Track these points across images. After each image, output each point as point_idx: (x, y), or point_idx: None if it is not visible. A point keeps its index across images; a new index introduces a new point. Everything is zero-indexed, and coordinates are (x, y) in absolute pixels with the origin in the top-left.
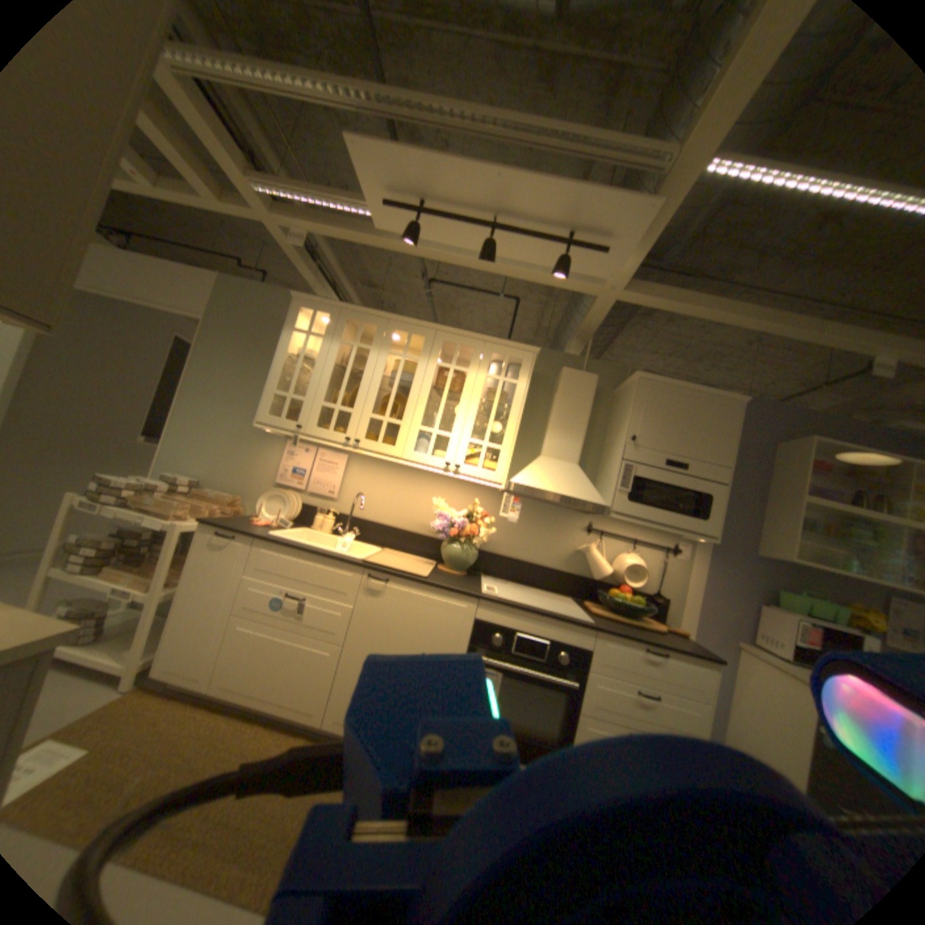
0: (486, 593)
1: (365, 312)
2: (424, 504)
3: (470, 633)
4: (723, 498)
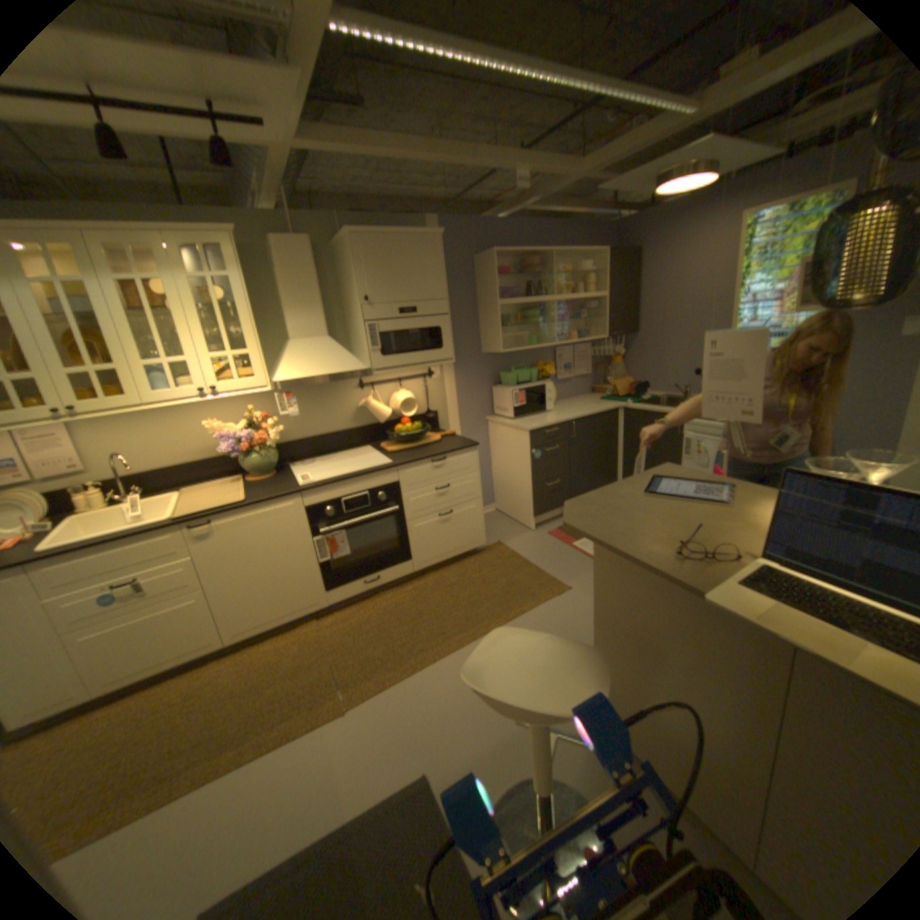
0: (305, 485)
1: None
2: (196, 430)
3: (308, 519)
4: (449, 328)
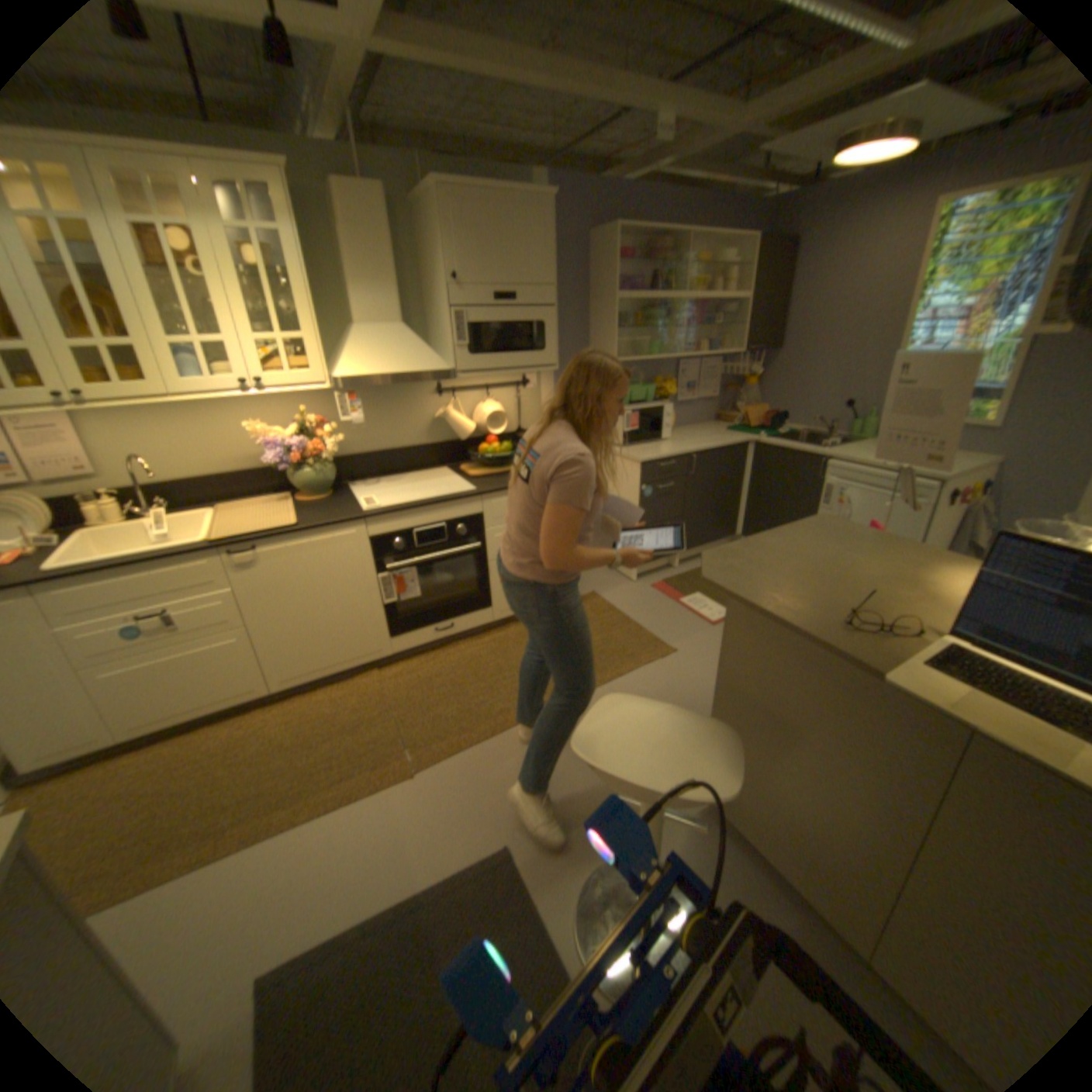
0: (369, 511)
1: None
2: (232, 434)
3: (371, 553)
4: (553, 324)
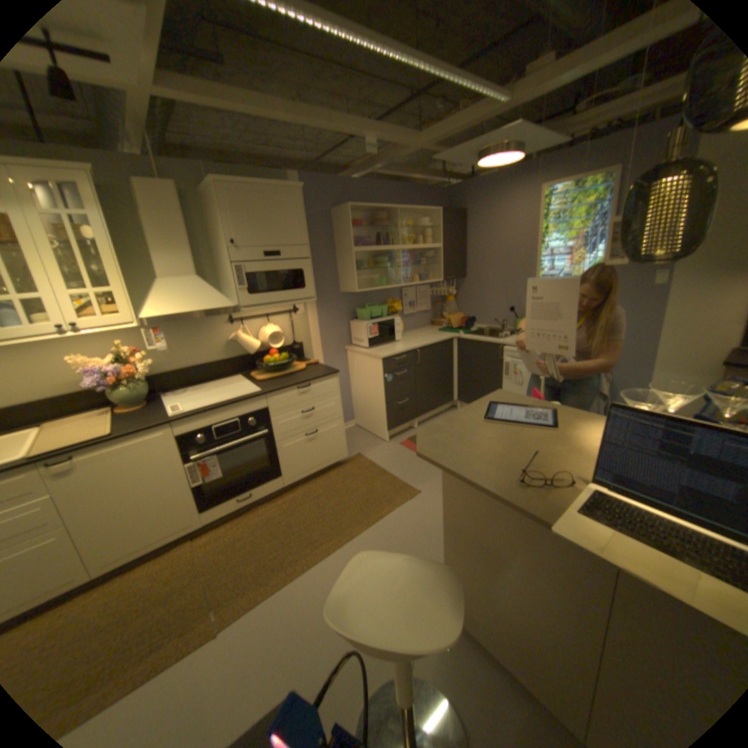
0: (174, 415)
1: None
2: (58, 365)
3: (177, 448)
4: (310, 270)
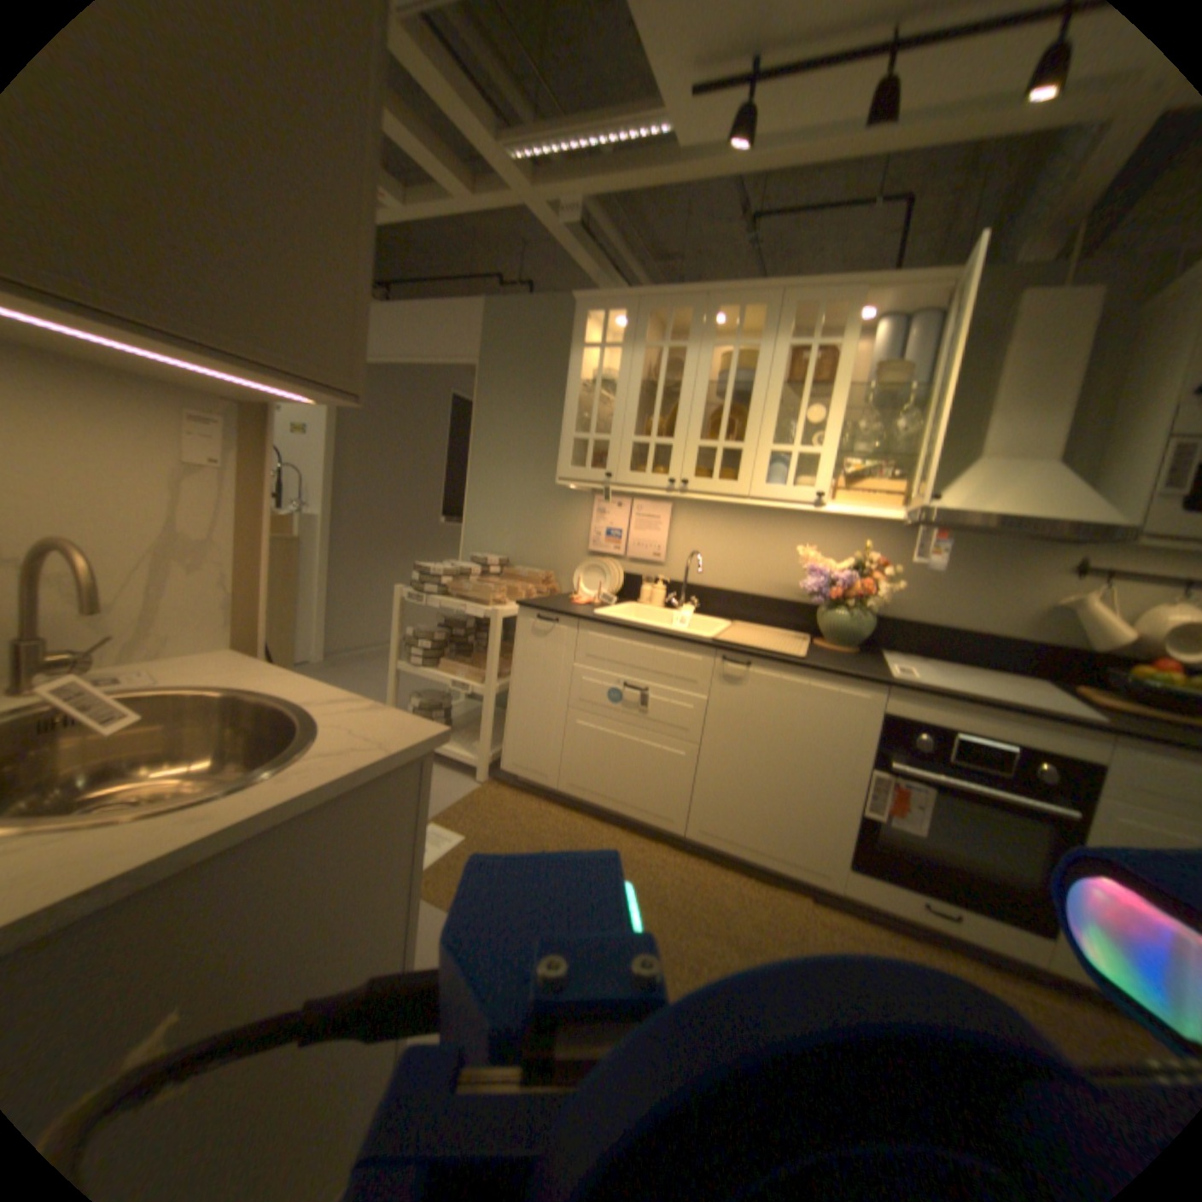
0: (901, 676)
1: (673, 289)
2: (783, 555)
3: (879, 732)
4: None
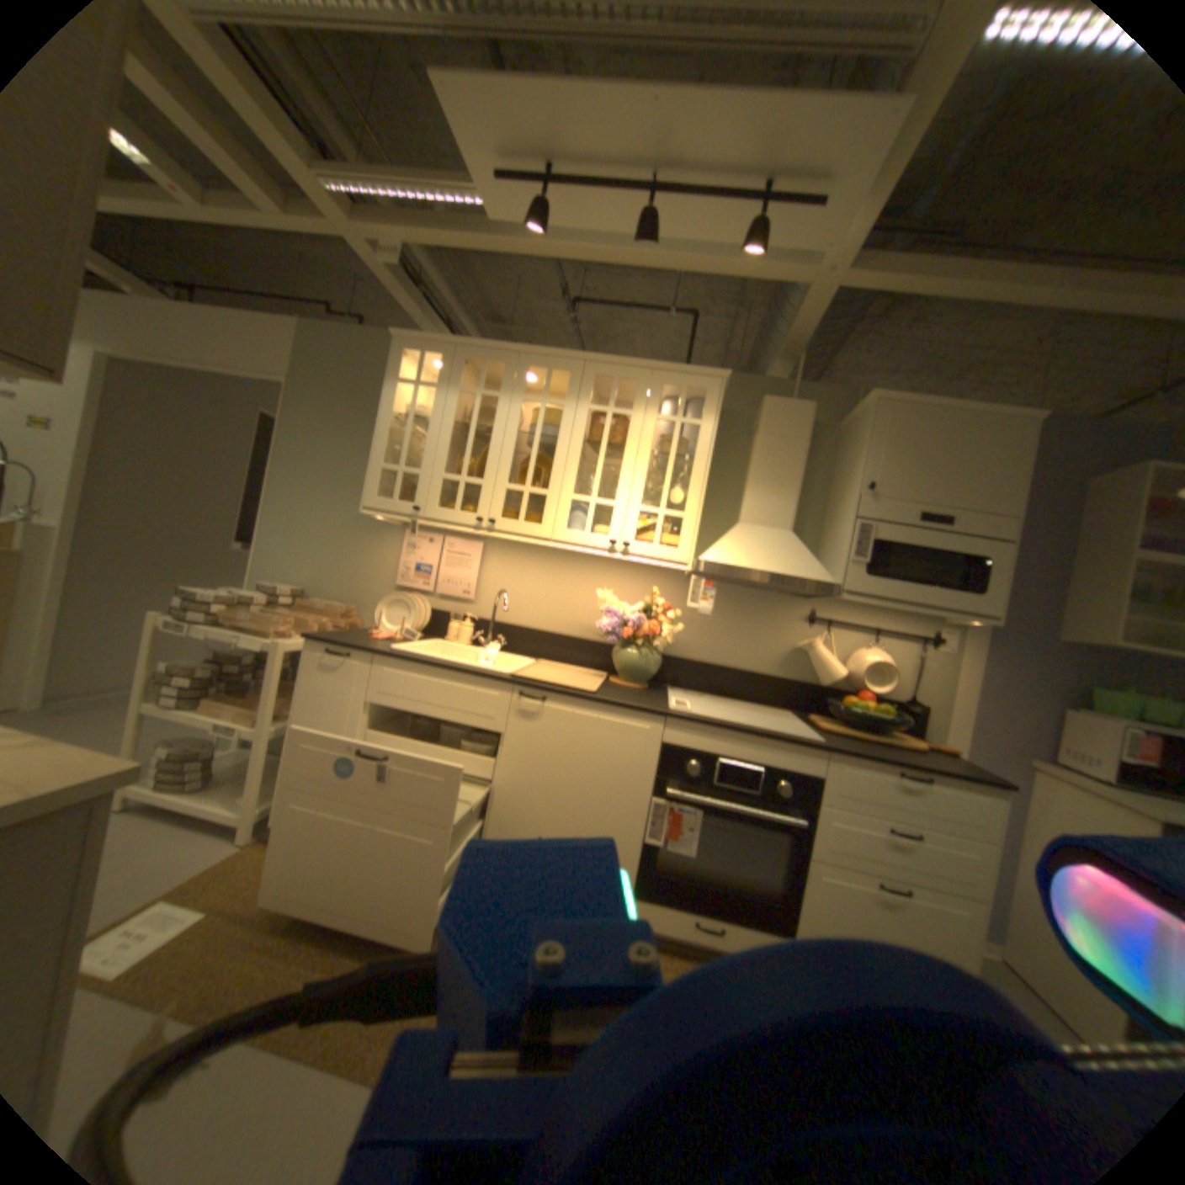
0: (675, 708)
1: (487, 345)
2: (585, 598)
3: (656, 760)
4: (1008, 561)
